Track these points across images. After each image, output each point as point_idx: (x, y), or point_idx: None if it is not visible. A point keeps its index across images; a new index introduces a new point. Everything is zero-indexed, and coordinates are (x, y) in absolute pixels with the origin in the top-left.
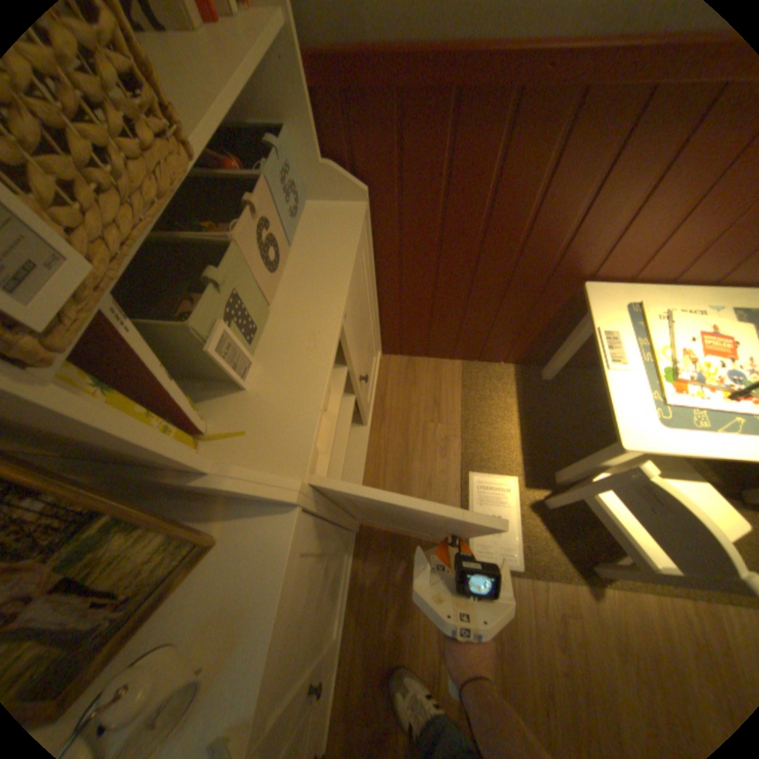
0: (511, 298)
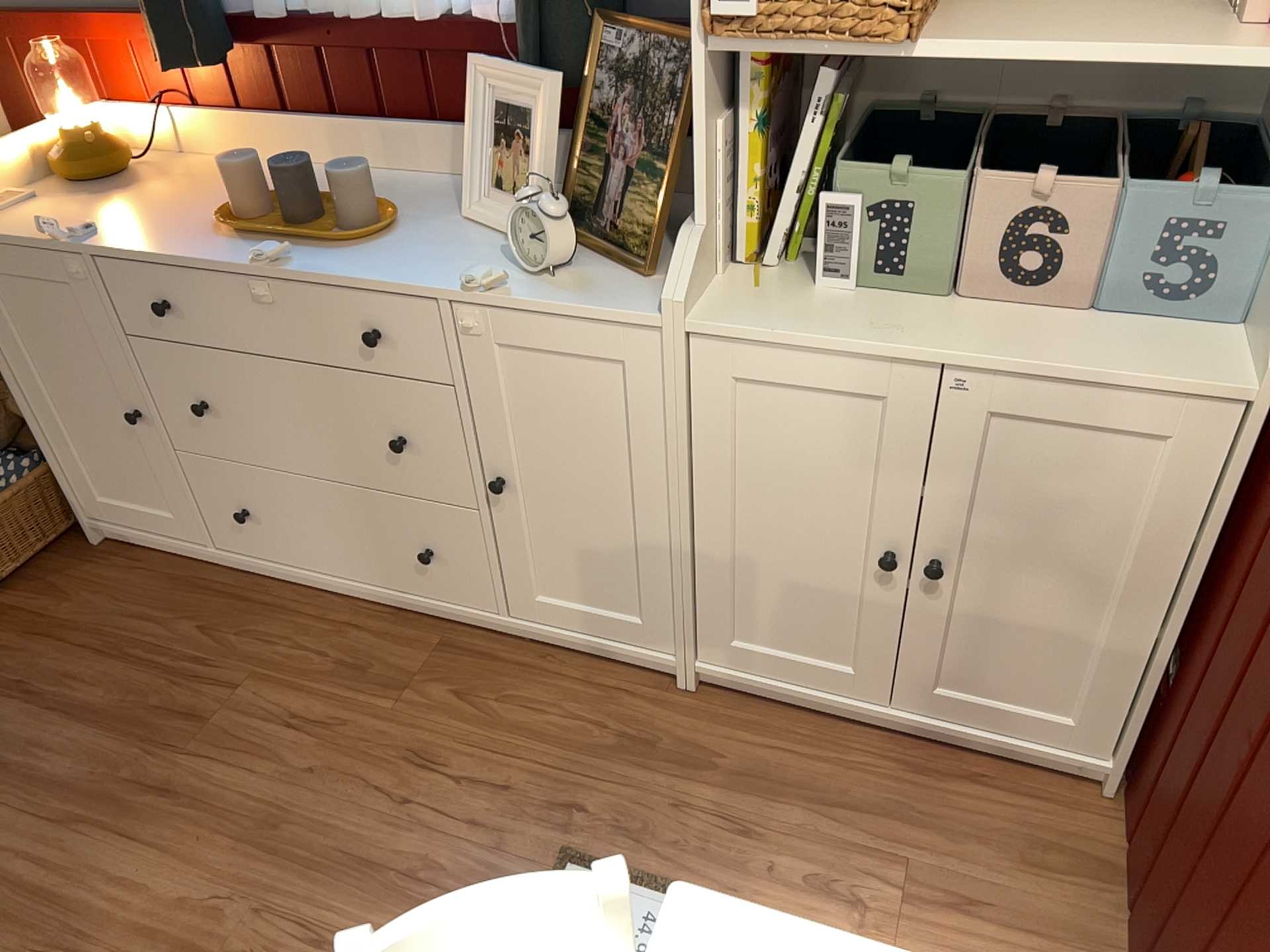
0: (1229, 921)
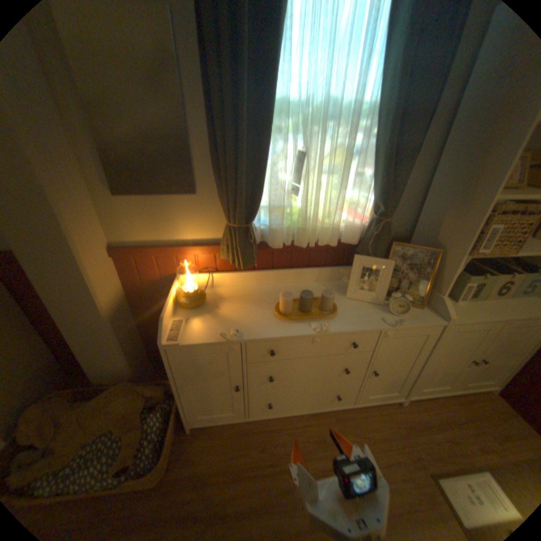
0: None
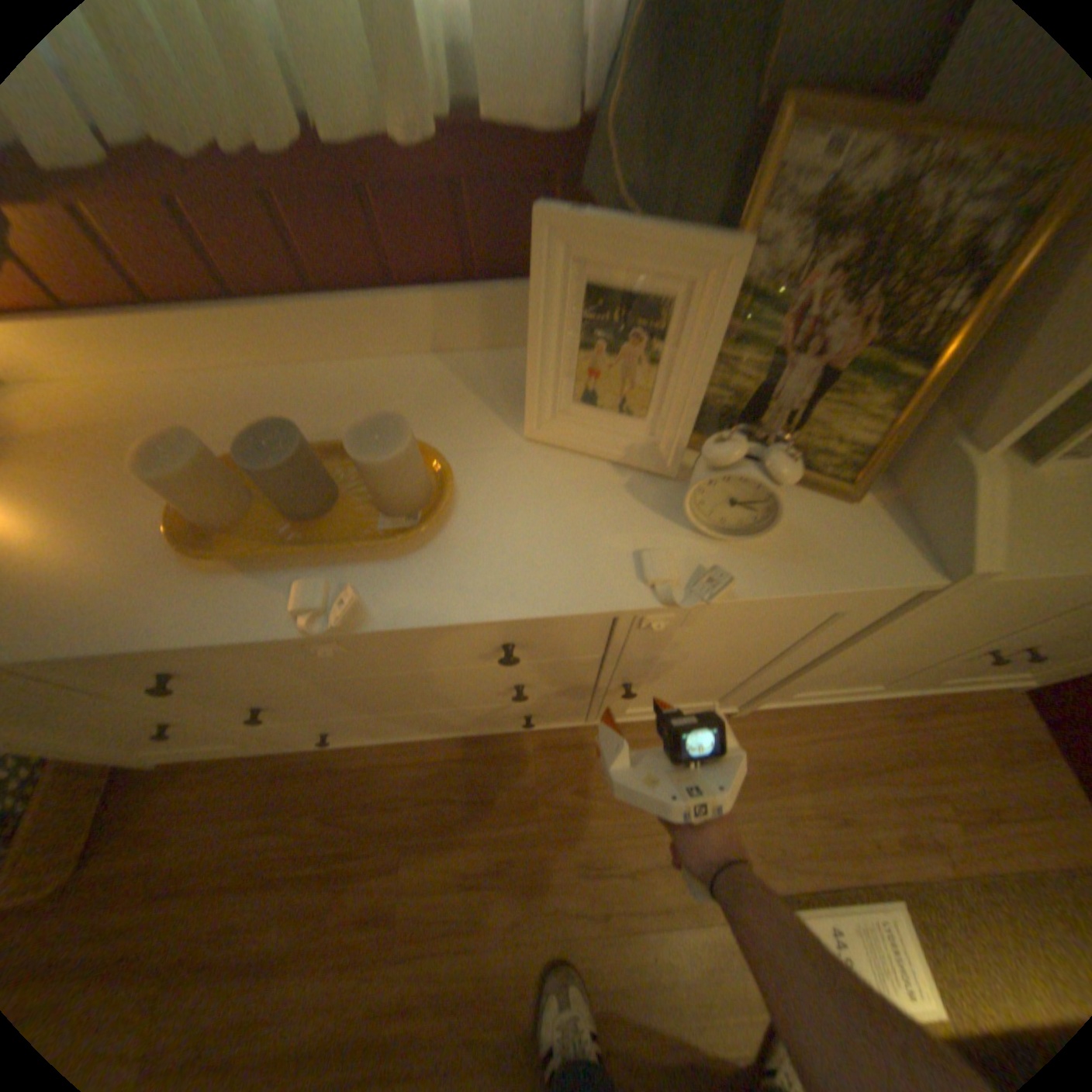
0: None
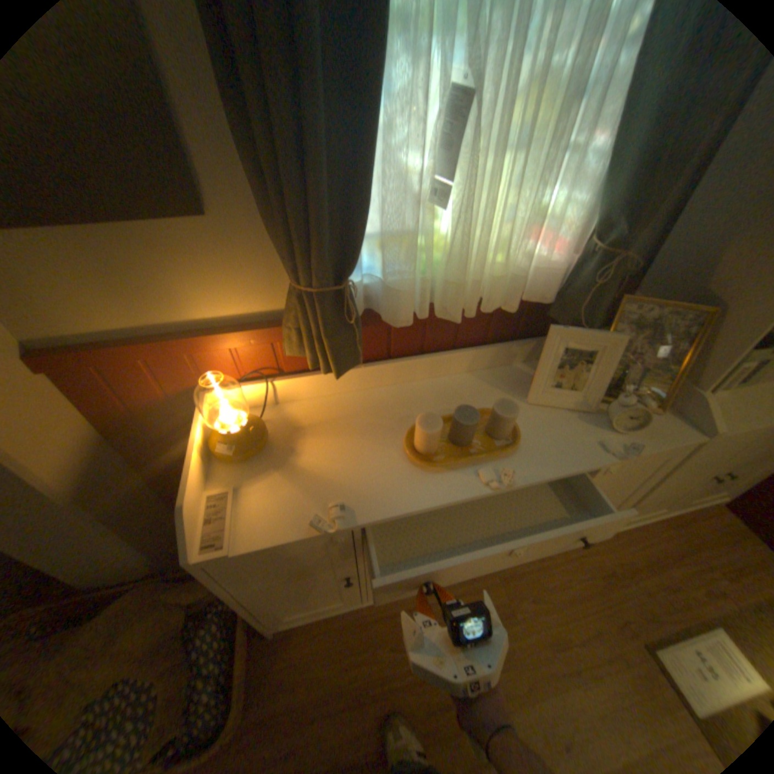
0: None
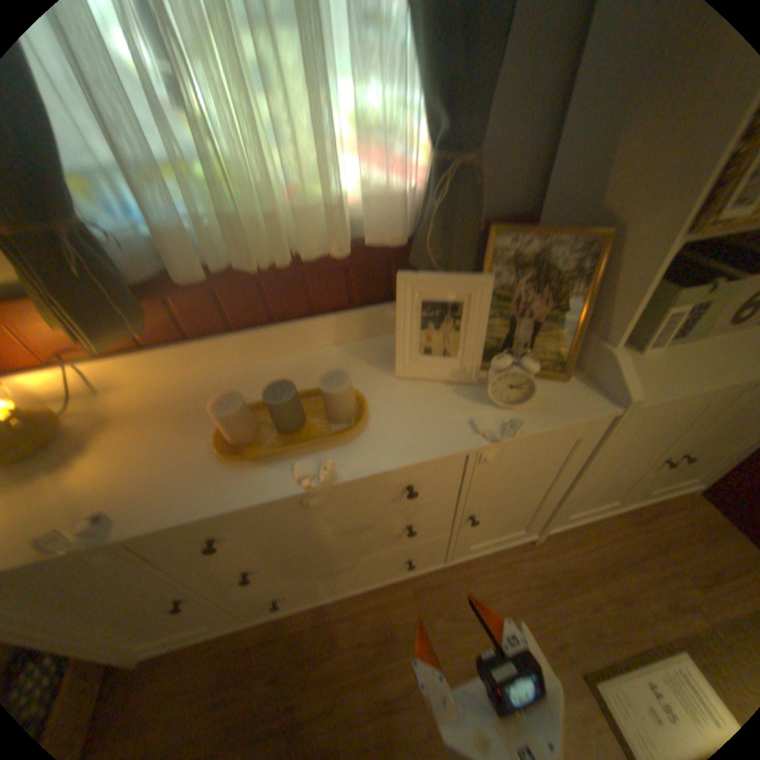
0: None
